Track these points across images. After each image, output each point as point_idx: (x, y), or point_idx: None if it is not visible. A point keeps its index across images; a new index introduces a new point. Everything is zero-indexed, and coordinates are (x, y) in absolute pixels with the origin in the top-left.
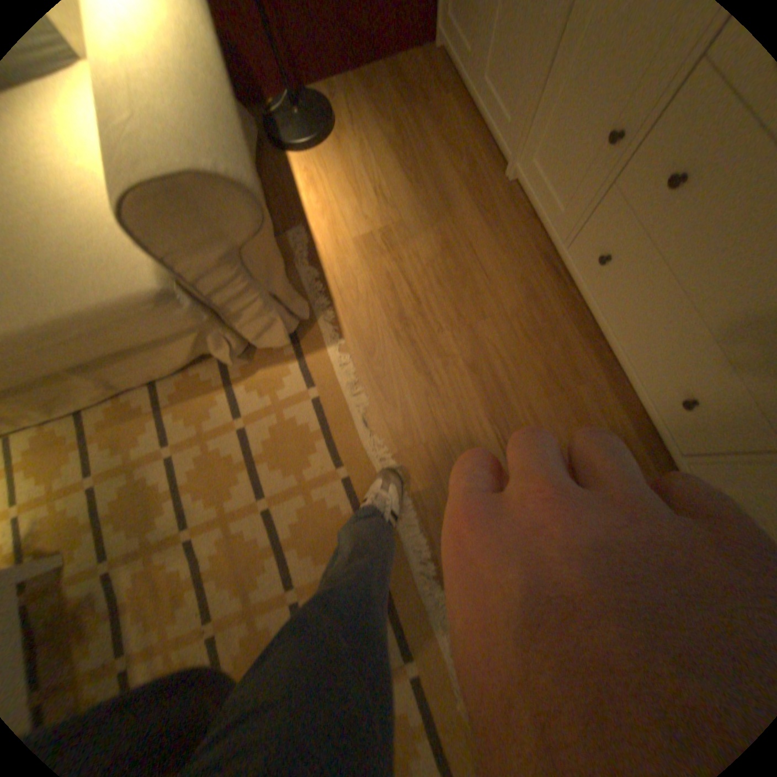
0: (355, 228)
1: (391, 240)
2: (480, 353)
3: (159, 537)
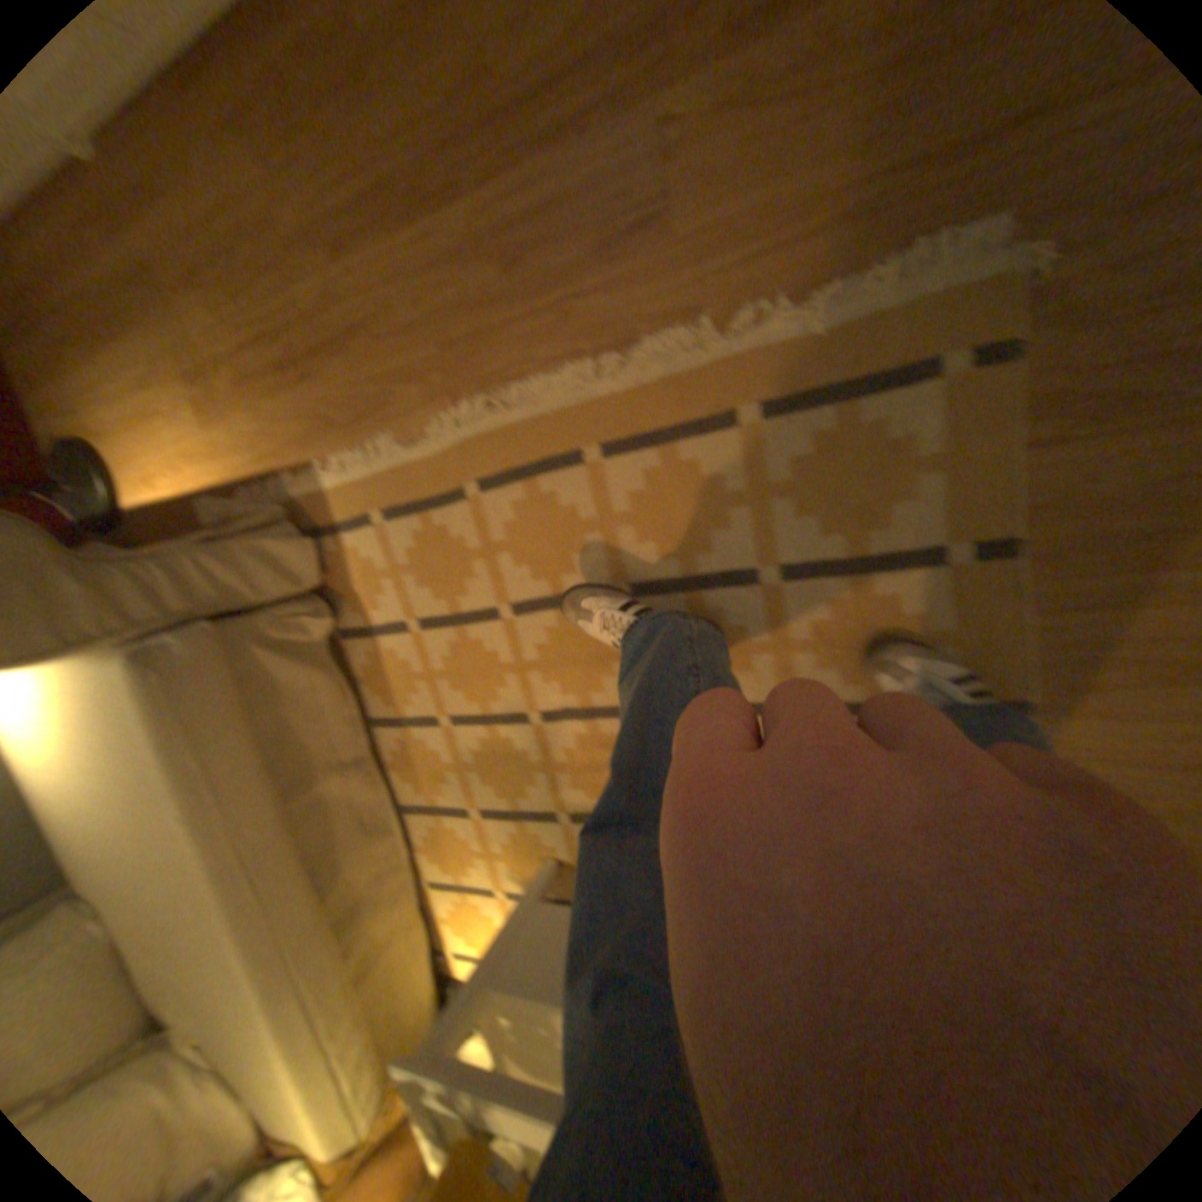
0: (187, 424)
1: (194, 370)
2: (318, 231)
3: (535, 747)
